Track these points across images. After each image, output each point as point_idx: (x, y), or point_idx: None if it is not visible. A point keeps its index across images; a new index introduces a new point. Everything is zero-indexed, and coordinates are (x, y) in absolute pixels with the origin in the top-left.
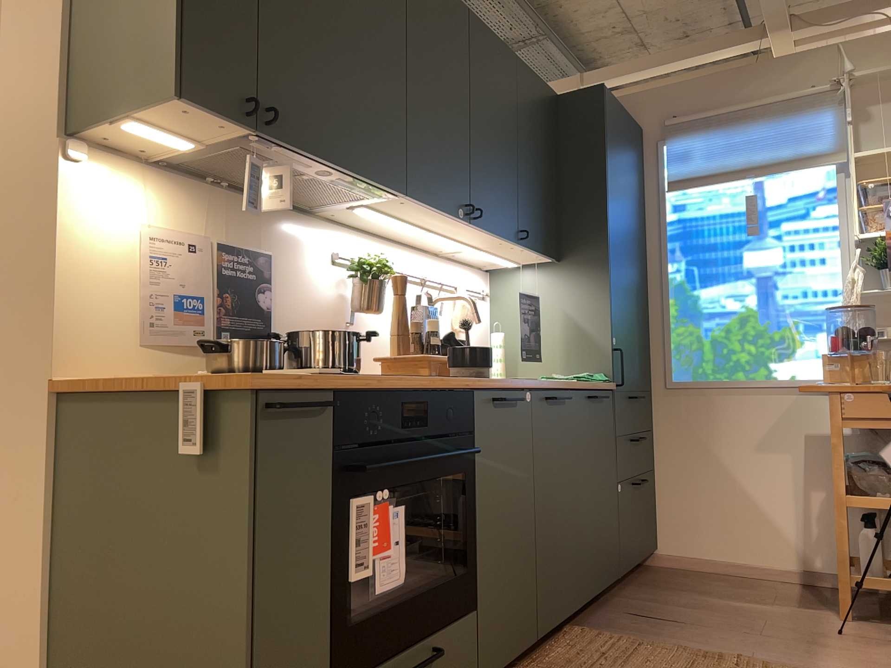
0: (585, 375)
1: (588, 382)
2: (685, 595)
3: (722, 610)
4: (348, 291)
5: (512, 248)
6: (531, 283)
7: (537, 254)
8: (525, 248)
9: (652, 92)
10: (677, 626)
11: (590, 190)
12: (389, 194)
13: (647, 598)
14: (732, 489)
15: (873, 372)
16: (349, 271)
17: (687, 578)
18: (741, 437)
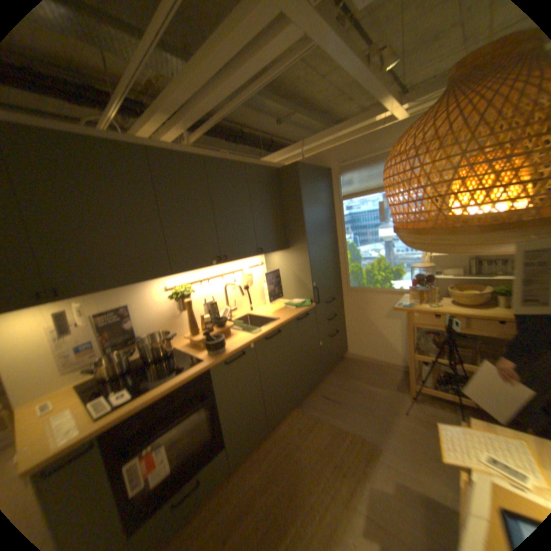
0: (299, 302)
1: (300, 307)
2: (349, 381)
3: (360, 394)
4: (175, 300)
5: (258, 254)
6: (278, 257)
7: (273, 252)
8: (264, 254)
9: (333, 147)
10: (337, 407)
11: (296, 216)
12: (165, 275)
13: (333, 383)
14: (375, 332)
15: (431, 297)
16: (170, 297)
17: (355, 367)
18: (378, 311)
